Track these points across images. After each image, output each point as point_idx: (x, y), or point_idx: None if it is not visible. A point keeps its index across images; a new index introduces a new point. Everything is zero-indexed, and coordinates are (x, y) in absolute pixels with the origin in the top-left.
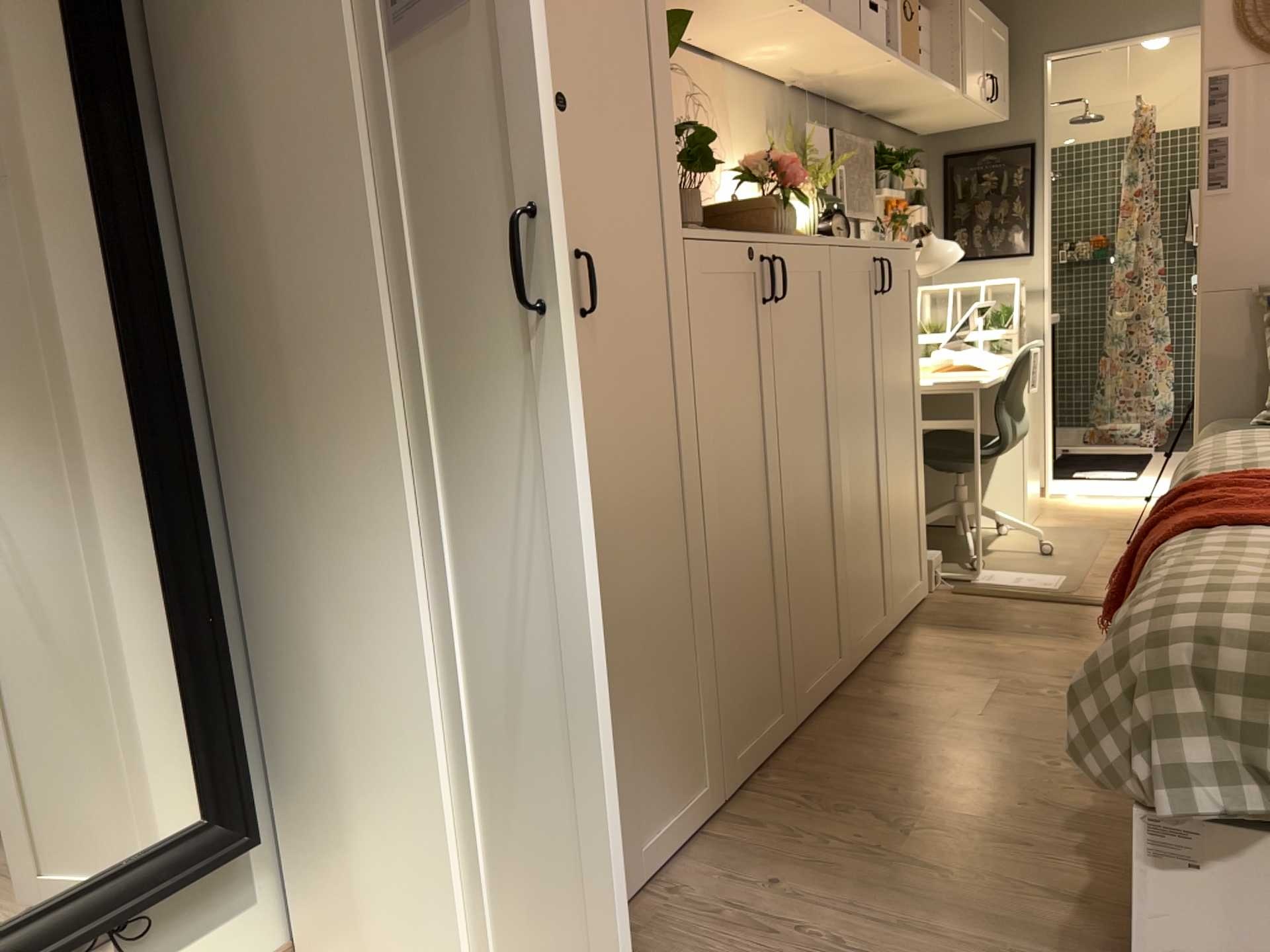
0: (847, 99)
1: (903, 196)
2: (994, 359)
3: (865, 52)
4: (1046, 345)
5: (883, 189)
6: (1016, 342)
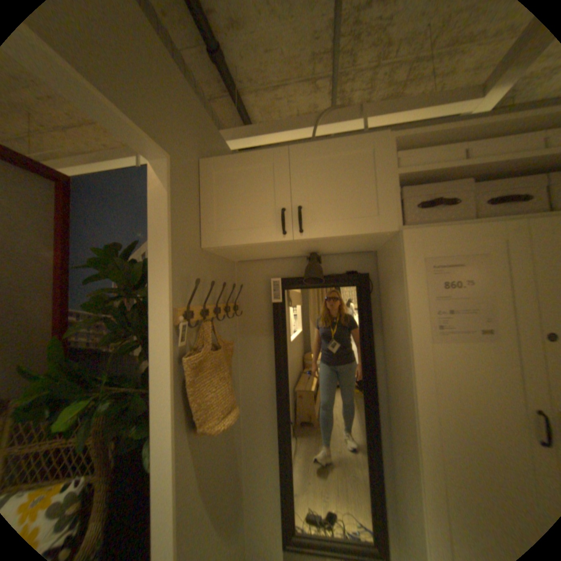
0: None
1: None
2: None
3: None
4: None
5: None
6: None
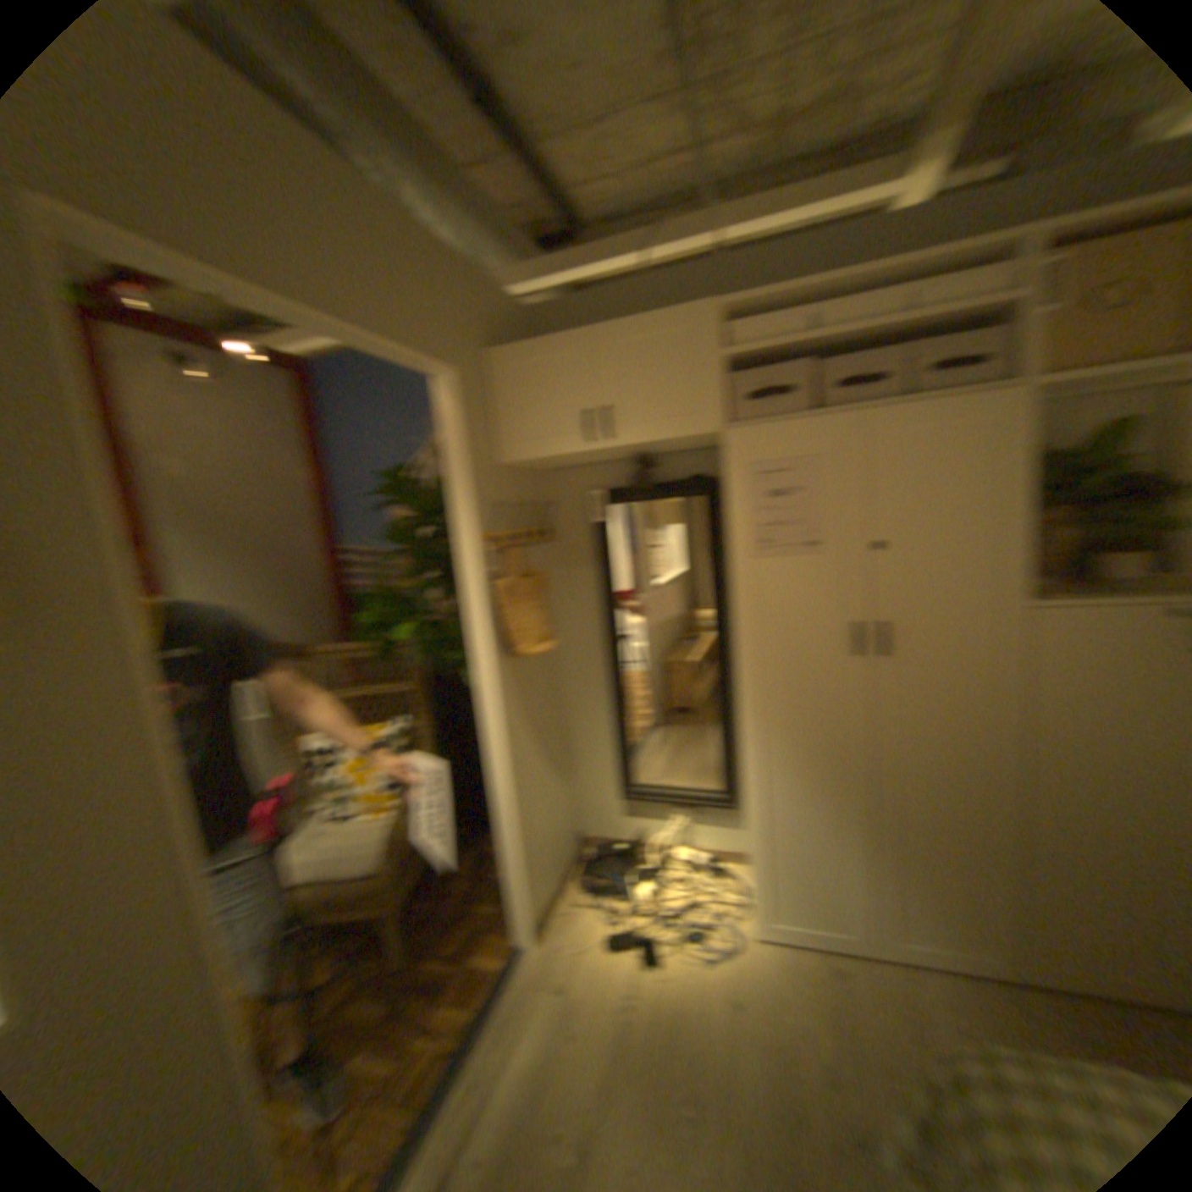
0: None
1: None
2: None
3: None
4: None
5: None
6: None
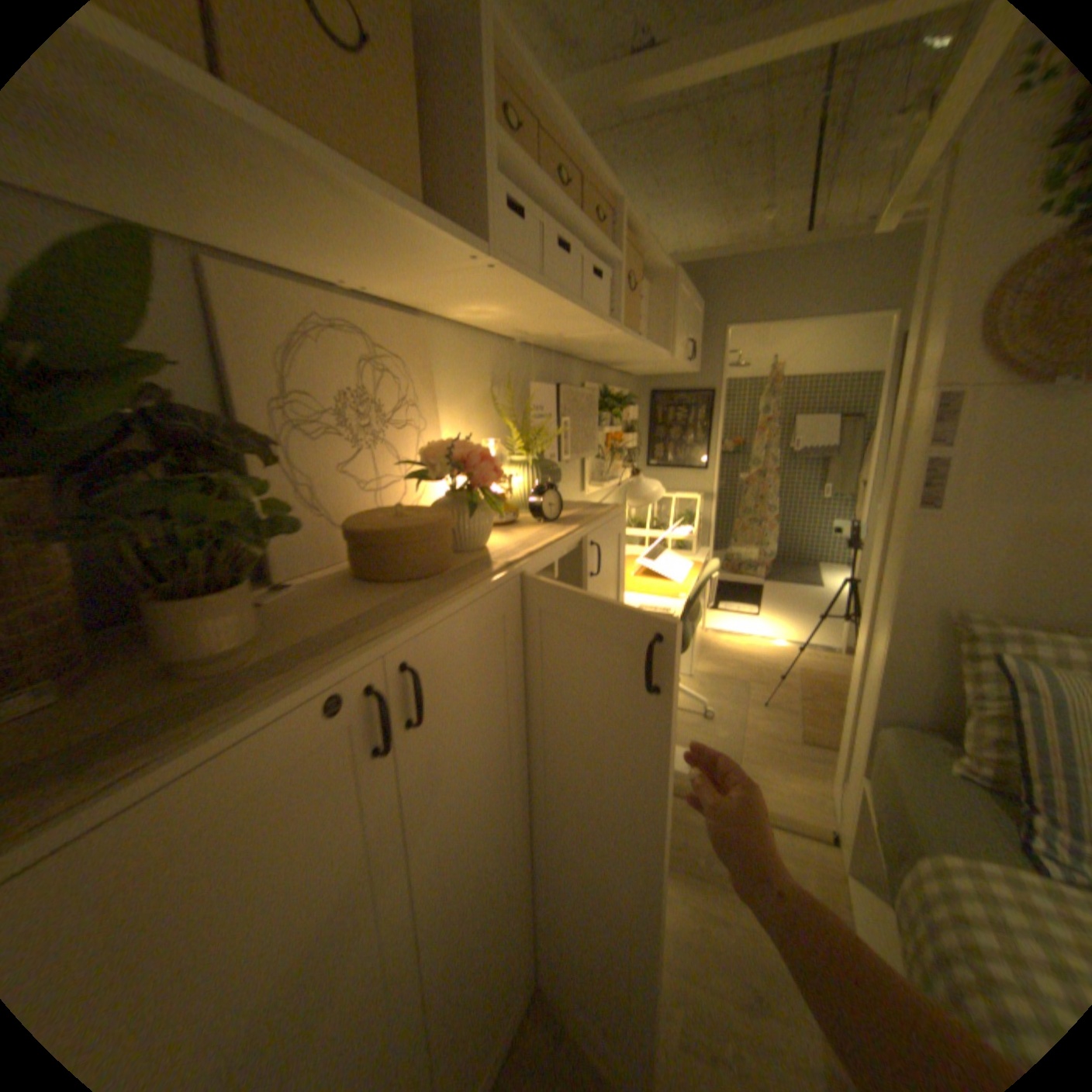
0: (577, 351)
1: (620, 423)
2: (679, 563)
3: (587, 317)
4: (711, 531)
5: (605, 422)
6: (693, 539)
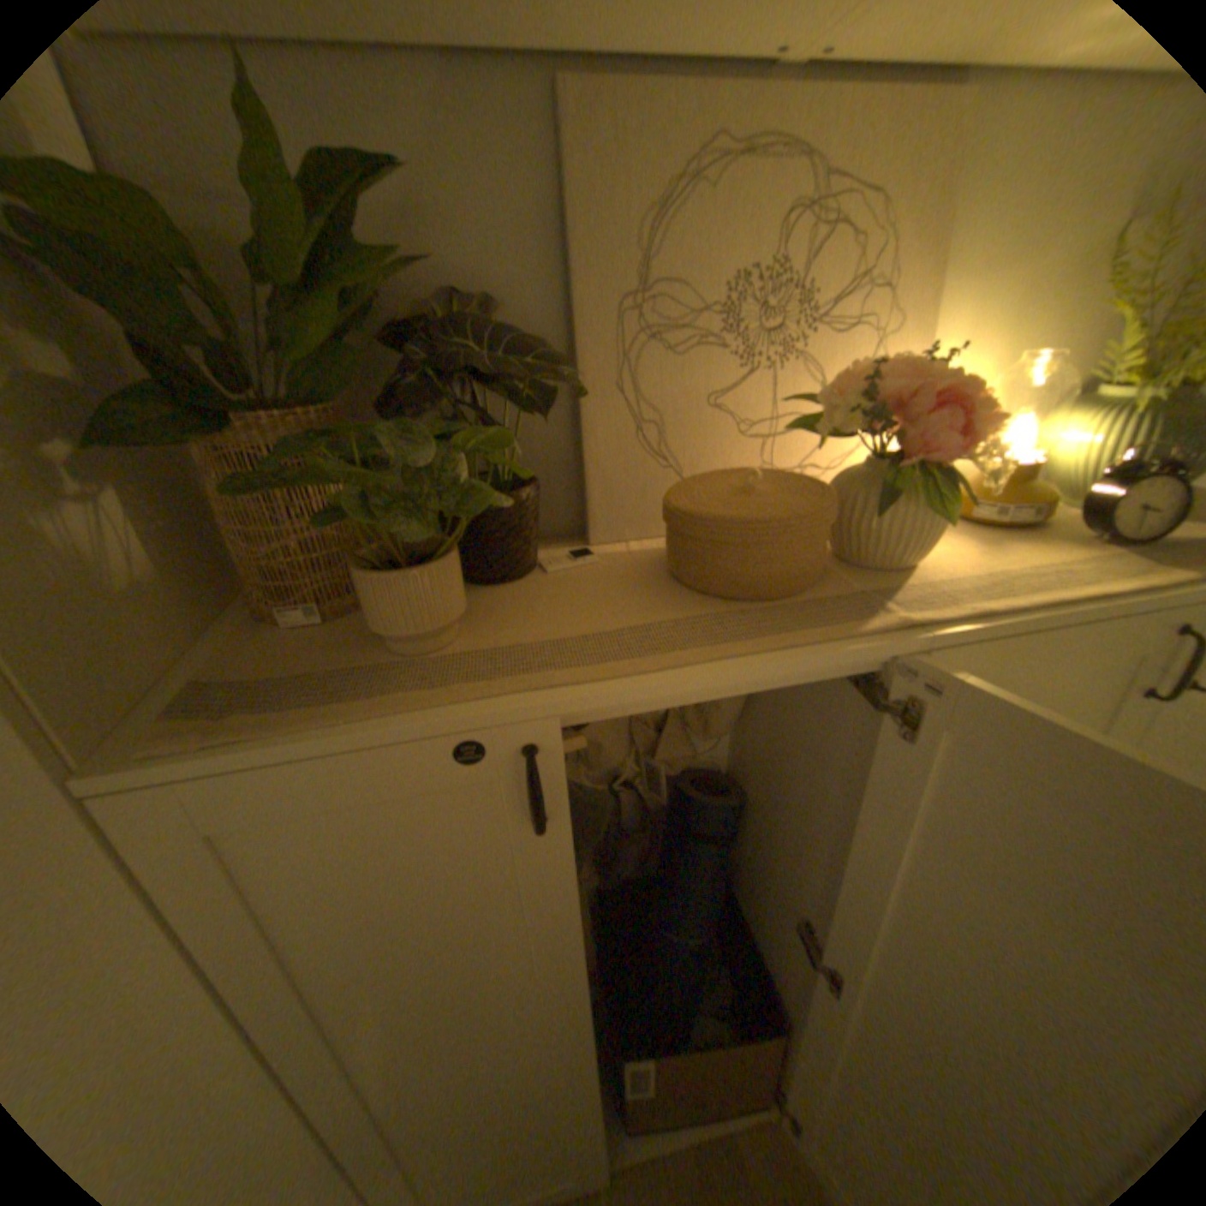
0: None
1: None
2: None
3: None
4: None
5: None
6: None
